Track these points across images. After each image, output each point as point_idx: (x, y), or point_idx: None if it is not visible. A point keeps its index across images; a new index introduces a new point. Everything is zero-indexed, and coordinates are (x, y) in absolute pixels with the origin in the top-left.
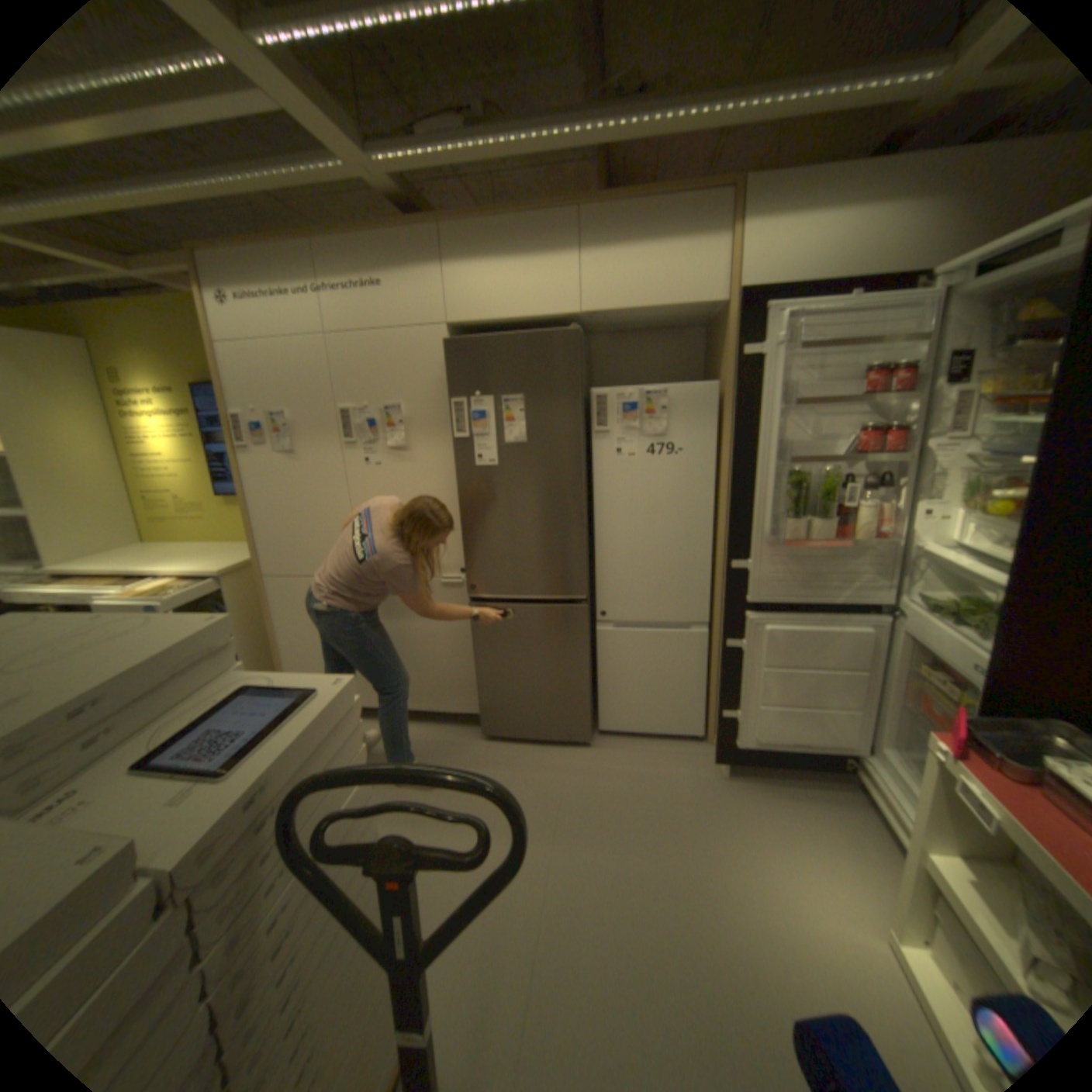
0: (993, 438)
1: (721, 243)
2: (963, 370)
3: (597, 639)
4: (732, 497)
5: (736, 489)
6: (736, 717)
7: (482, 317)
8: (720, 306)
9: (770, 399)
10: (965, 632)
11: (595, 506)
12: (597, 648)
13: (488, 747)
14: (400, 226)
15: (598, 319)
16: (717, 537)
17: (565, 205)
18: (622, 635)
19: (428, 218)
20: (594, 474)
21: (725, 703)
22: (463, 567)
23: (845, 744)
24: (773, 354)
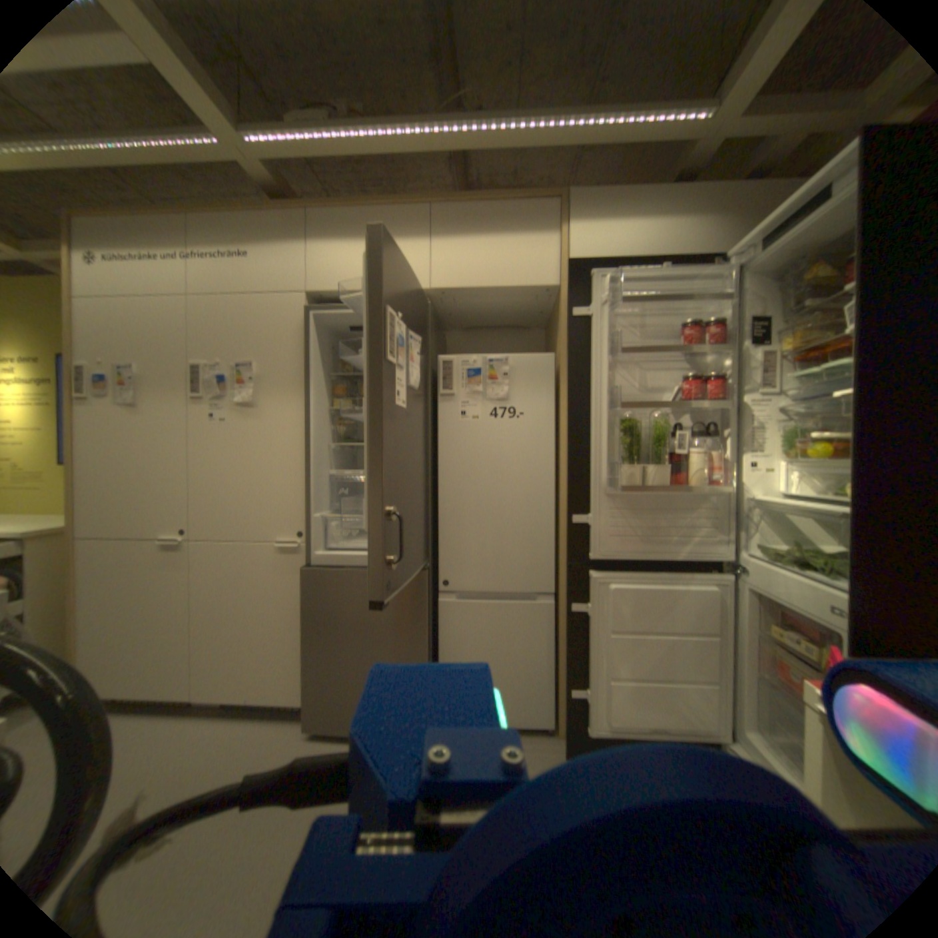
0: (798, 388)
1: (549, 238)
2: (762, 332)
3: (439, 613)
4: (569, 458)
5: (572, 446)
6: (585, 696)
7: (338, 287)
8: (551, 292)
9: (597, 352)
10: (810, 573)
11: (439, 468)
12: (439, 623)
13: (307, 747)
14: (269, 209)
15: (446, 302)
16: (558, 501)
17: (417, 201)
18: (464, 606)
19: (294, 203)
20: (439, 437)
21: (573, 682)
22: (299, 530)
23: (703, 724)
24: (597, 313)
